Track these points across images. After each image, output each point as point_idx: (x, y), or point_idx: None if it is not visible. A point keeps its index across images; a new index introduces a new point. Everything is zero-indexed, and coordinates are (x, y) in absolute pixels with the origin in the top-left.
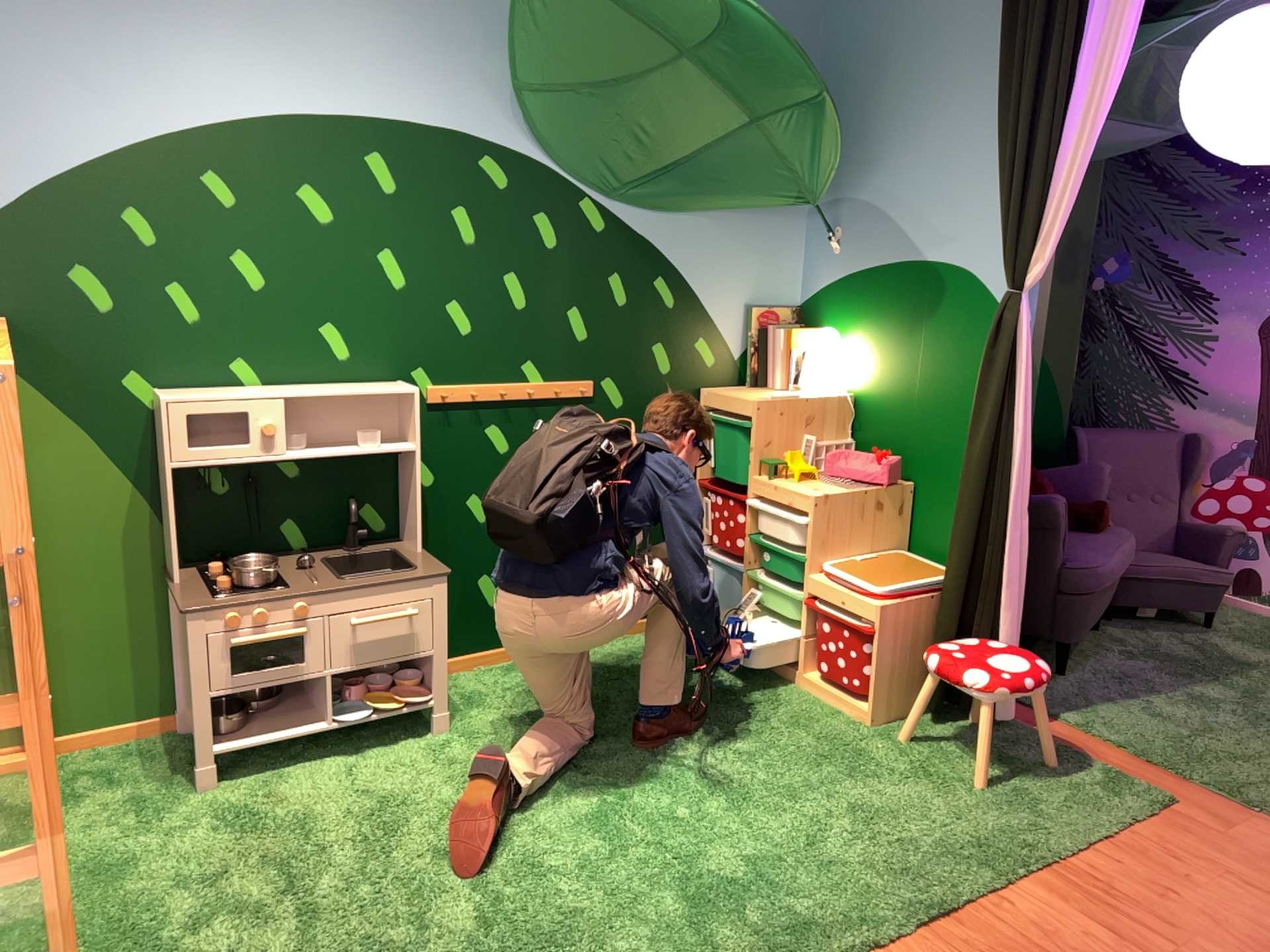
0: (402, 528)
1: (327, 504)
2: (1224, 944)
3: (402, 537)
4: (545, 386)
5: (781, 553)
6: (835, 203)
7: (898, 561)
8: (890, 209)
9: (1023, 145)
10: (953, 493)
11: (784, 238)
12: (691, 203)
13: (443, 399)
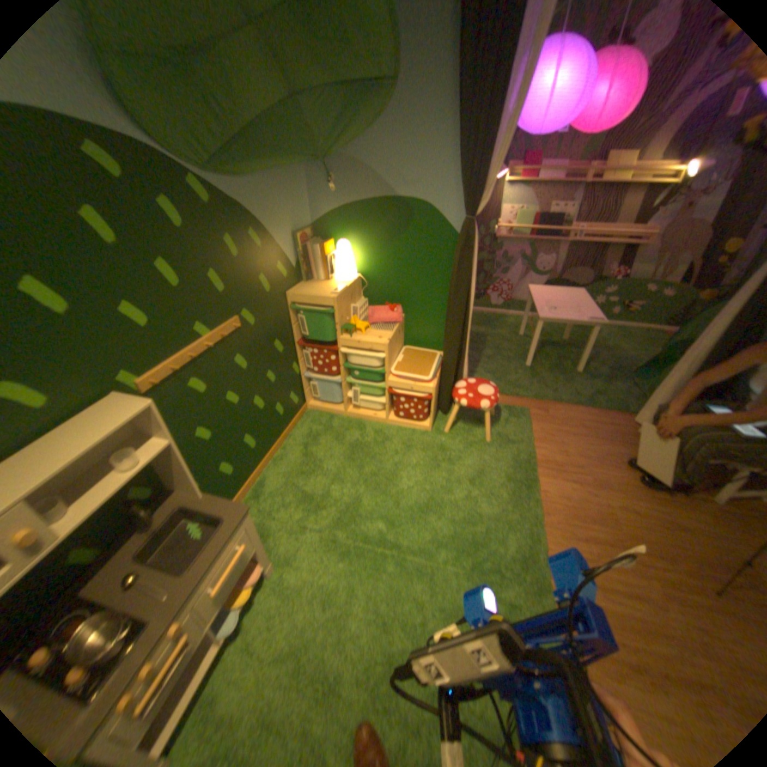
0: (162, 483)
1: (95, 517)
2: (603, 469)
3: (164, 487)
4: (214, 334)
5: (370, 373)
6: (329, 153)
7: (414, 354)
8: (374, 159)
9: (486, 120)
10: (430, 316)
11: (299, 179)
12: (257, 162)
13: (150, 383)
